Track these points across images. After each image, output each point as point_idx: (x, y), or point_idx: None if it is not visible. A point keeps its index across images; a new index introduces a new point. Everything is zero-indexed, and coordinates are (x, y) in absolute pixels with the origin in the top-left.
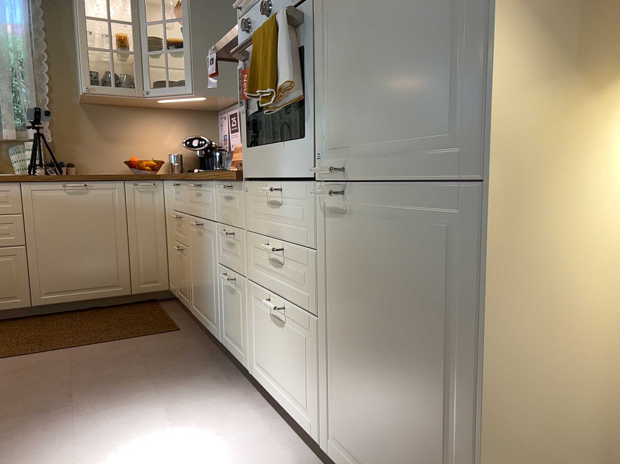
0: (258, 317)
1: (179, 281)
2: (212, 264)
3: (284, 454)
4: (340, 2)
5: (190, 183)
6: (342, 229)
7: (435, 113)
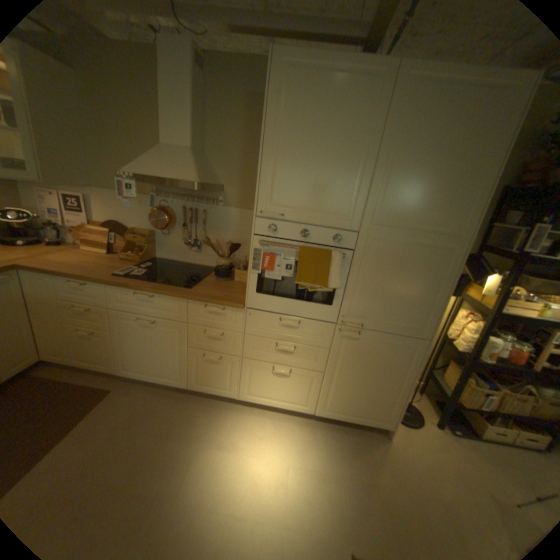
0: (254, 374)
1: (78, 355)
2: (174, 347)
3: (287, 424)
4: (372, 264)
5: (124, 290)
6: (351, 343)
7: (414, 318)
